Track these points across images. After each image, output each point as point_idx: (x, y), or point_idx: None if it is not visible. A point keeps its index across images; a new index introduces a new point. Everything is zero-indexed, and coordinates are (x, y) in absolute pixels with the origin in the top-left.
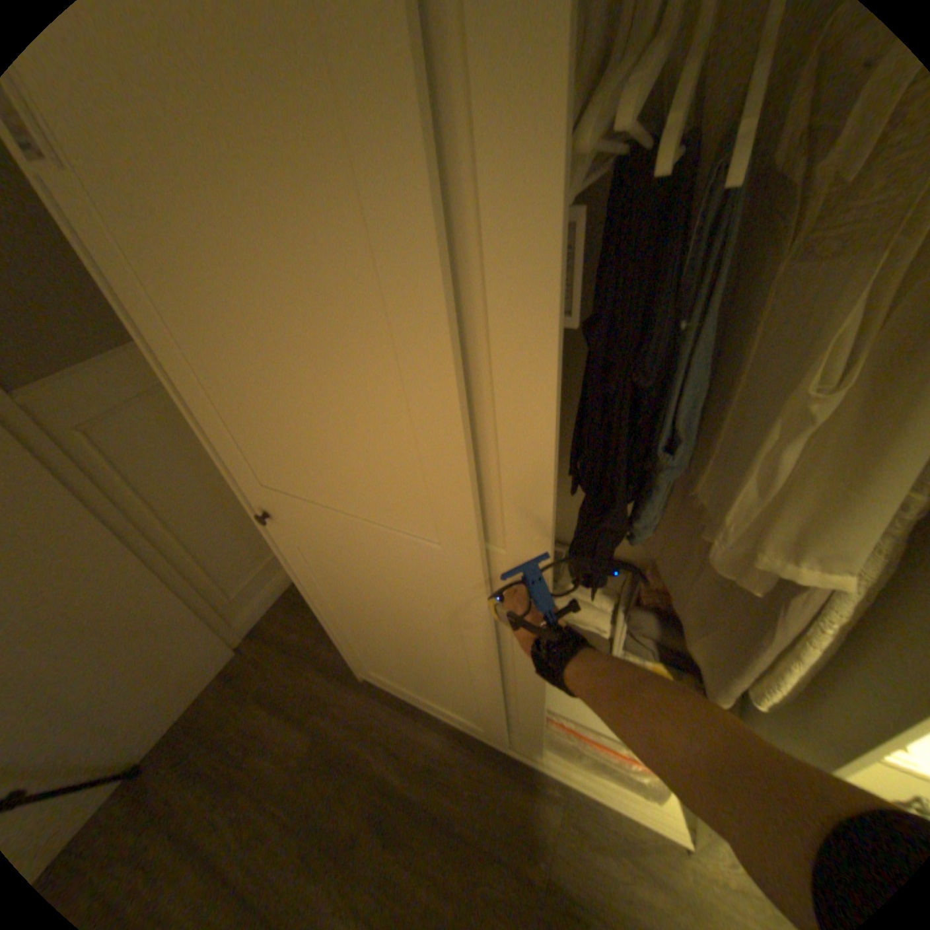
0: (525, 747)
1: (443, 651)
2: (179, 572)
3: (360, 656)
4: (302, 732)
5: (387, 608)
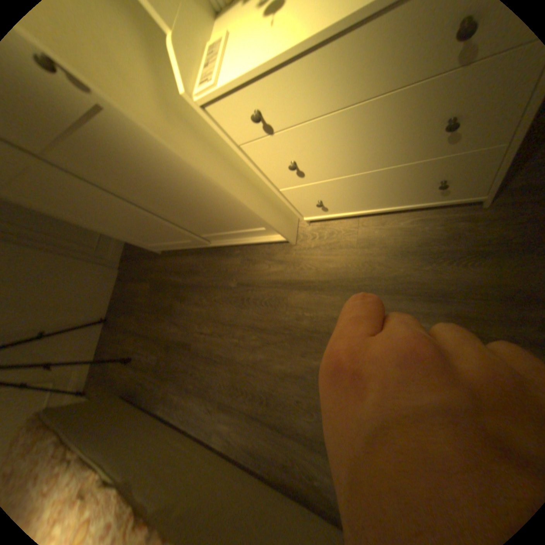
0: (211, 237)
1: (100, 202)
2: (53, 243)
3: (133, 237)
4: (149, 280)
5: (62, 196)
